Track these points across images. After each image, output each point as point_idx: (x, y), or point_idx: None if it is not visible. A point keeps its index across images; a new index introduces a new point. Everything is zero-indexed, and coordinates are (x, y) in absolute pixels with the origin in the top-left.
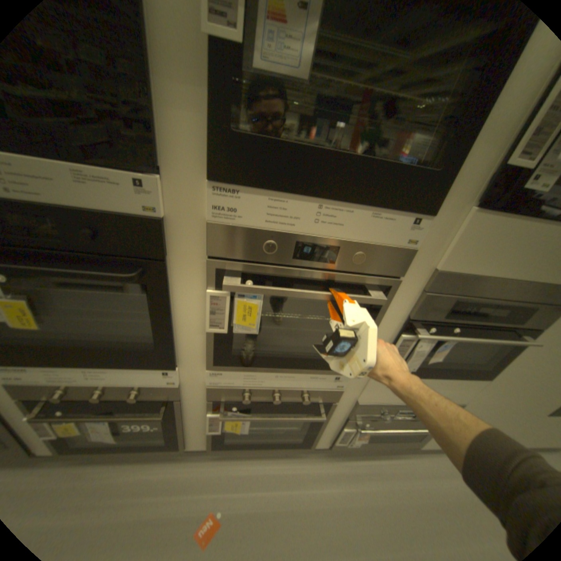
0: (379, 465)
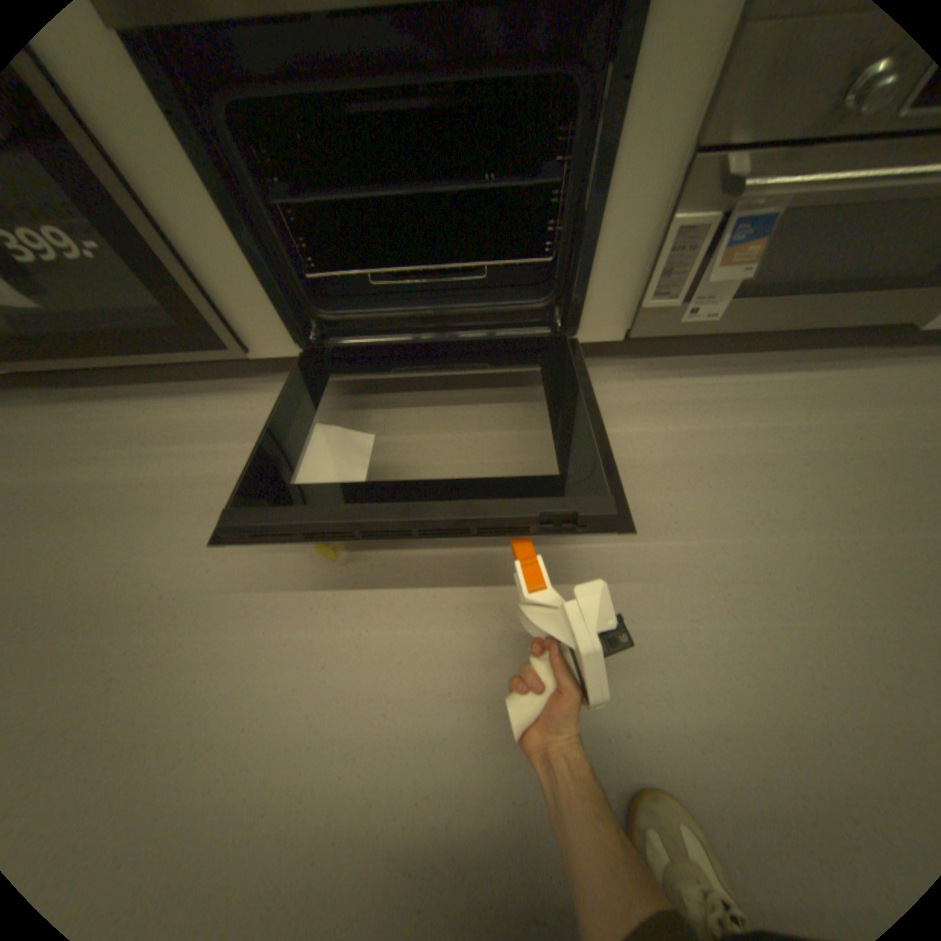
0: (770, 378)
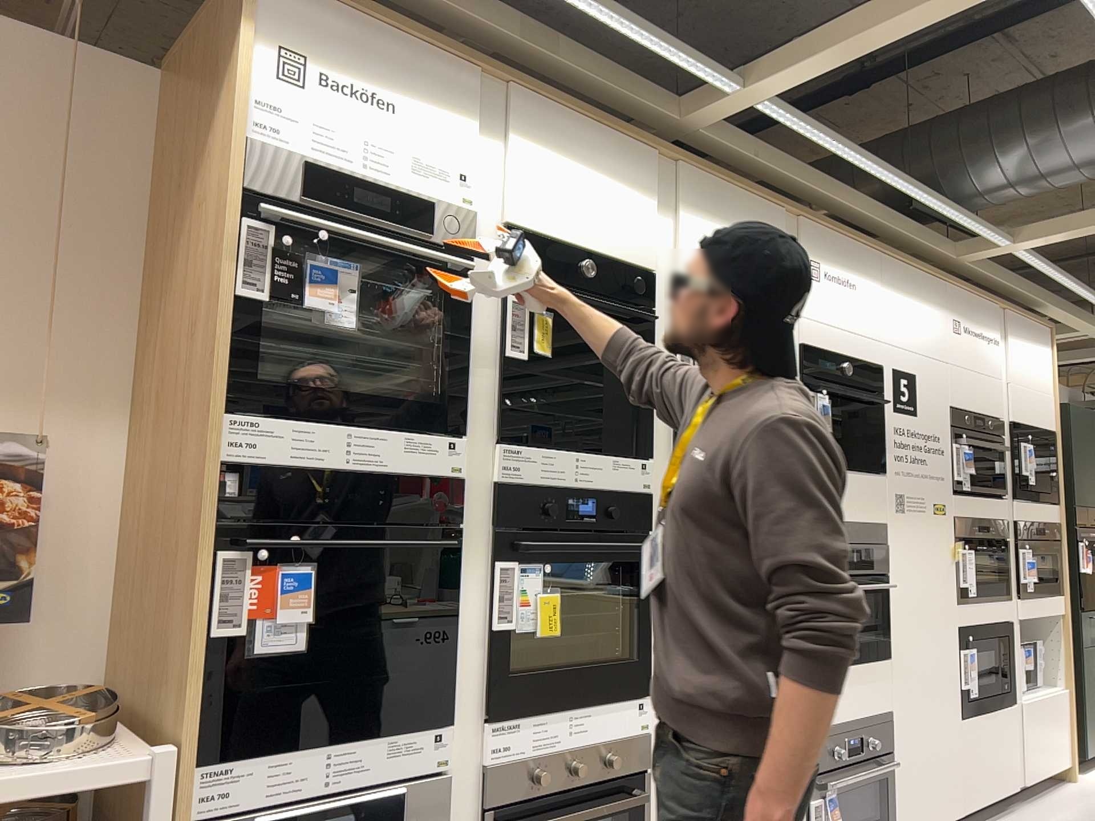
0: None
